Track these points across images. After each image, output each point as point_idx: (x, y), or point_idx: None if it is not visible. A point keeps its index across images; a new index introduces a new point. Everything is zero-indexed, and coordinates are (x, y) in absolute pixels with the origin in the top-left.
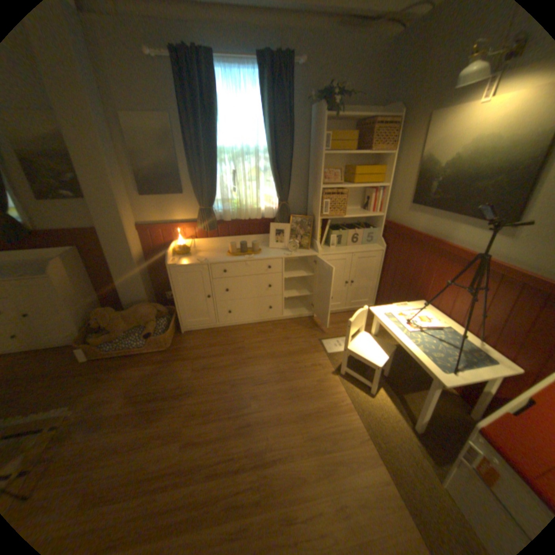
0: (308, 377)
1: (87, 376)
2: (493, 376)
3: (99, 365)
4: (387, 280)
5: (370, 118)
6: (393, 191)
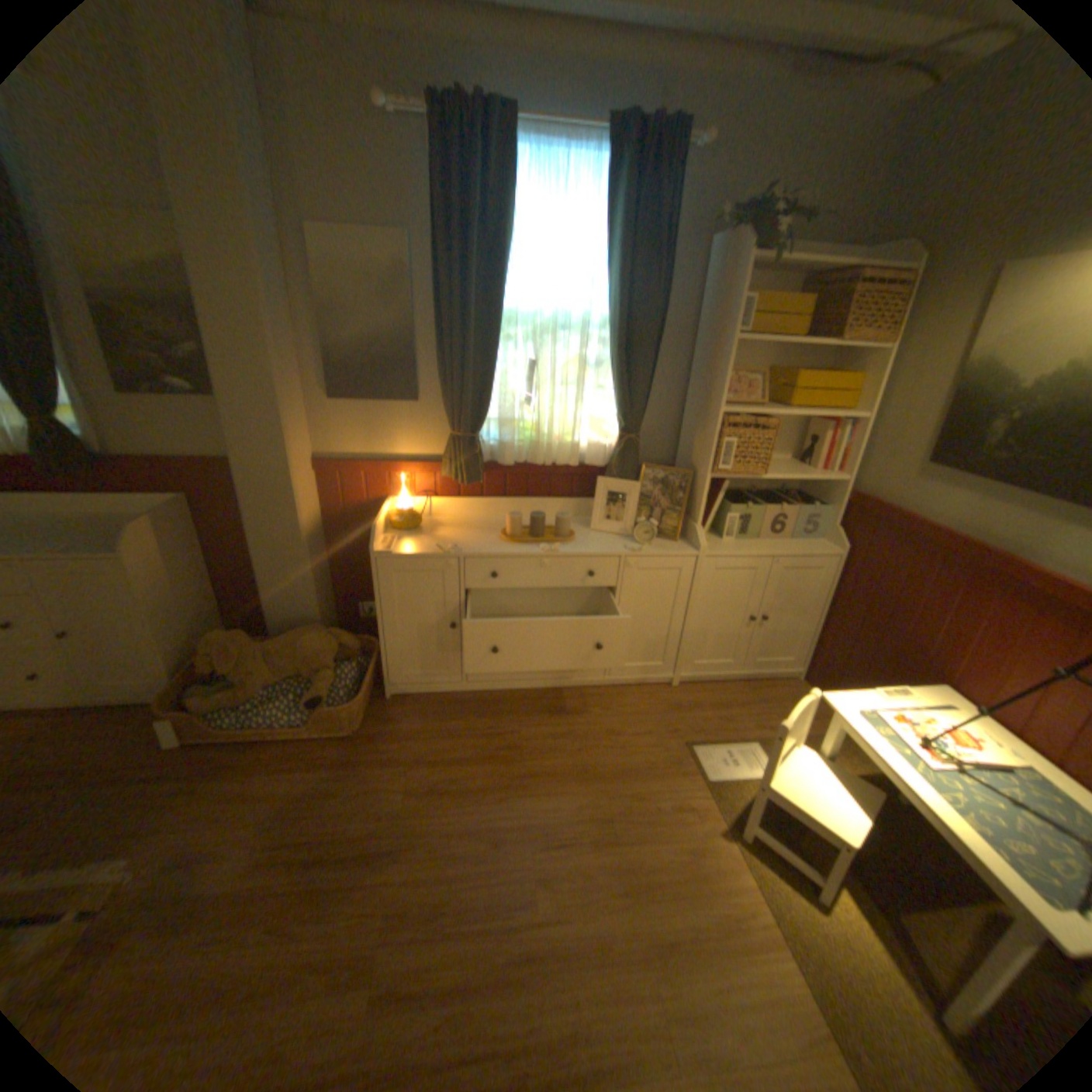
0: (670, 839)
1: (179, 783)
2: None
3: (207, 760)
4: (845, 623)
5: (844, 270)
6: (877, 430)
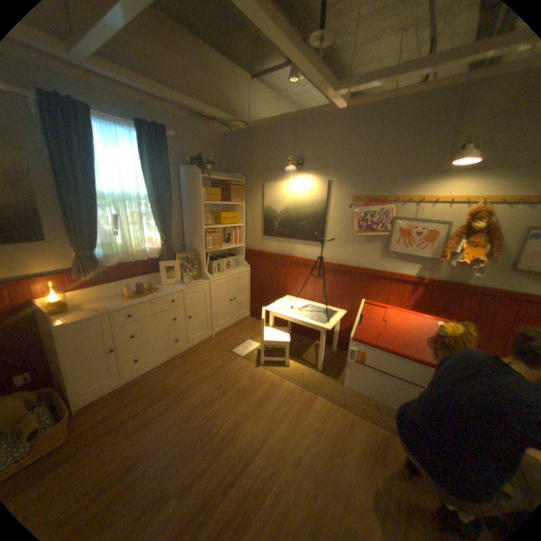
0: (241, 378)
1: None
2: (339, 317)
3: None
4: (256, 291)
5: (224, 181)
6: (246, 229)
